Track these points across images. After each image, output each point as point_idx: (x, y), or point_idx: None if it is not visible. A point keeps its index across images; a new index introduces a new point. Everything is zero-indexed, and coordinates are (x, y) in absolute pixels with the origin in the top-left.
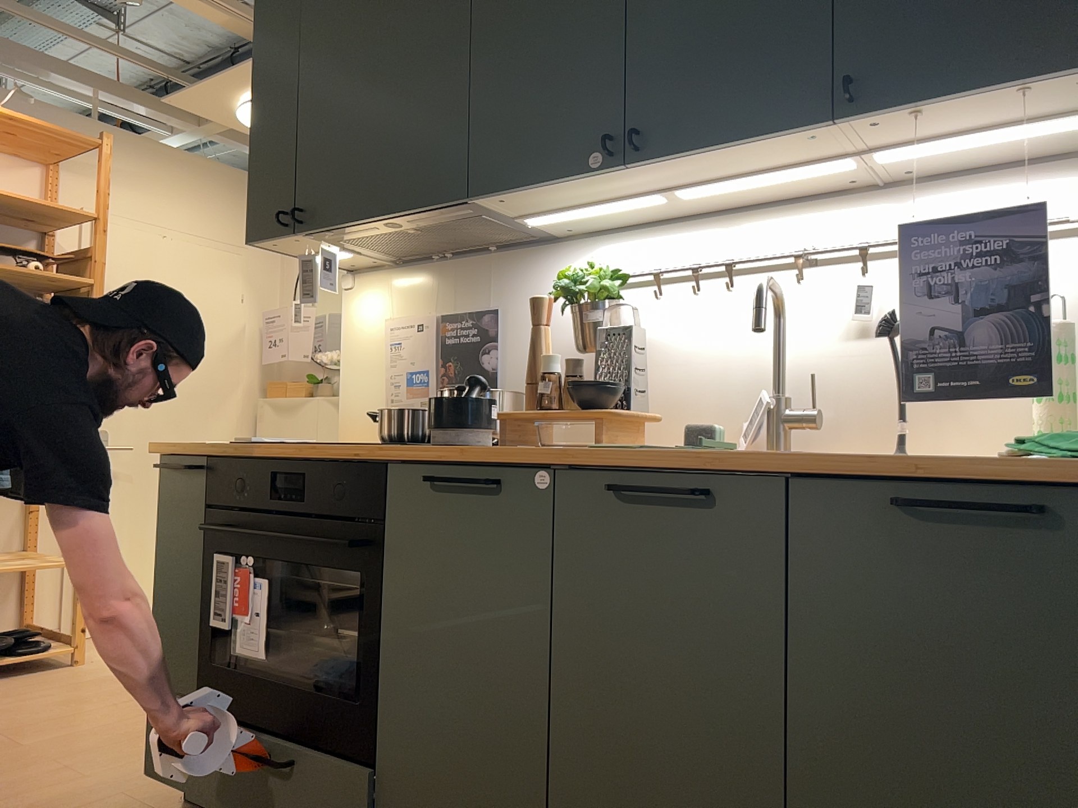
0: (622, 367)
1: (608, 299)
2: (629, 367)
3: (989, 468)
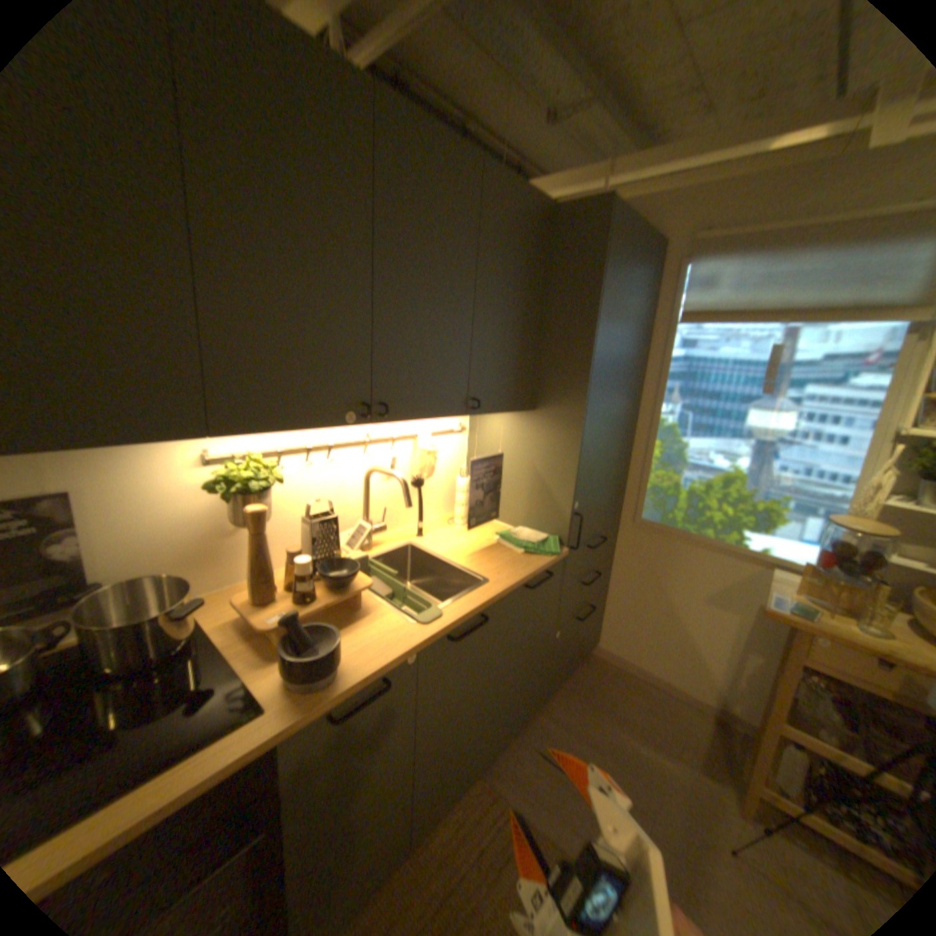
0: (332, 546)
1: (266, 484)
2: (330, 543)
3: (537, 566)
